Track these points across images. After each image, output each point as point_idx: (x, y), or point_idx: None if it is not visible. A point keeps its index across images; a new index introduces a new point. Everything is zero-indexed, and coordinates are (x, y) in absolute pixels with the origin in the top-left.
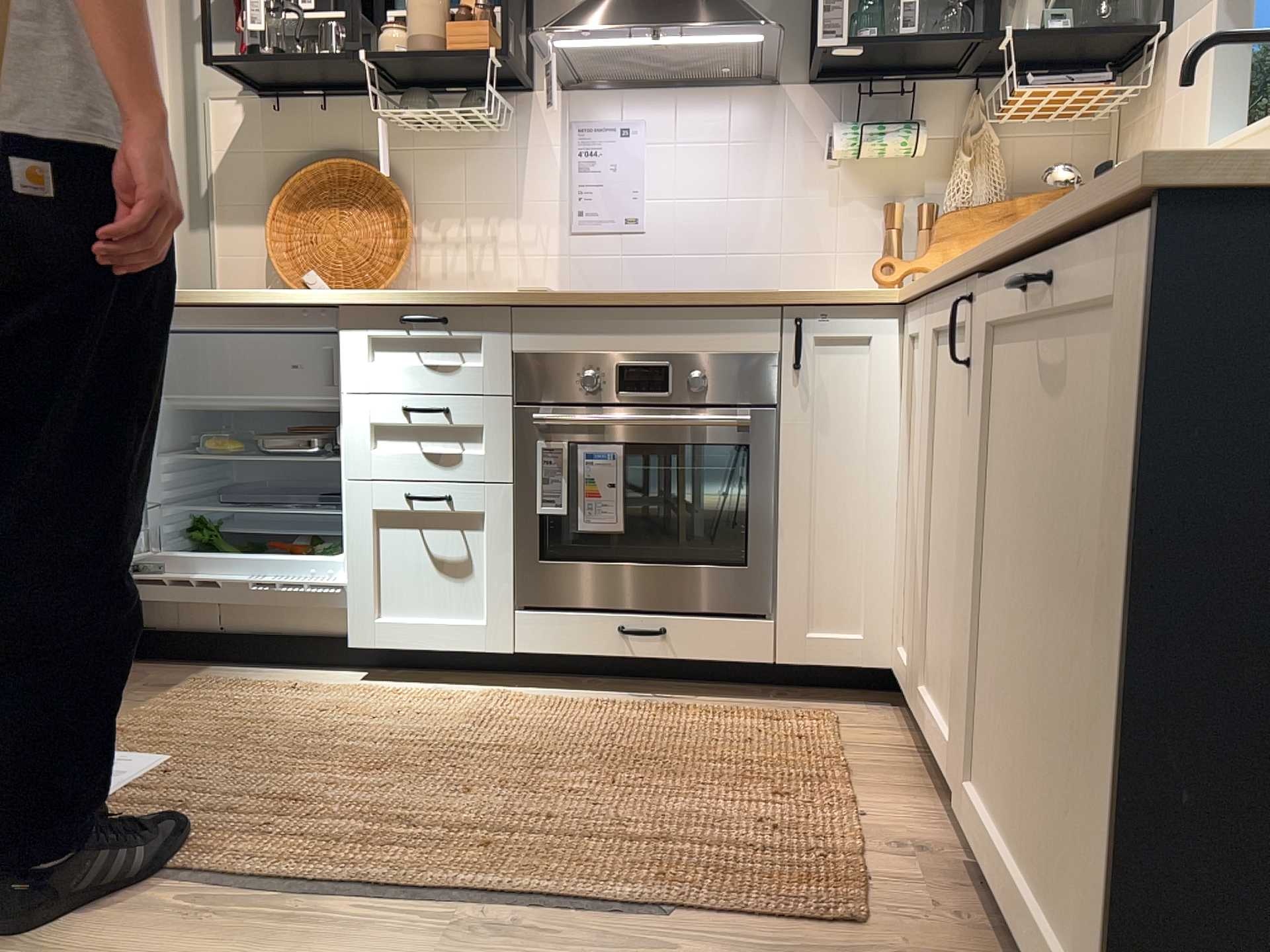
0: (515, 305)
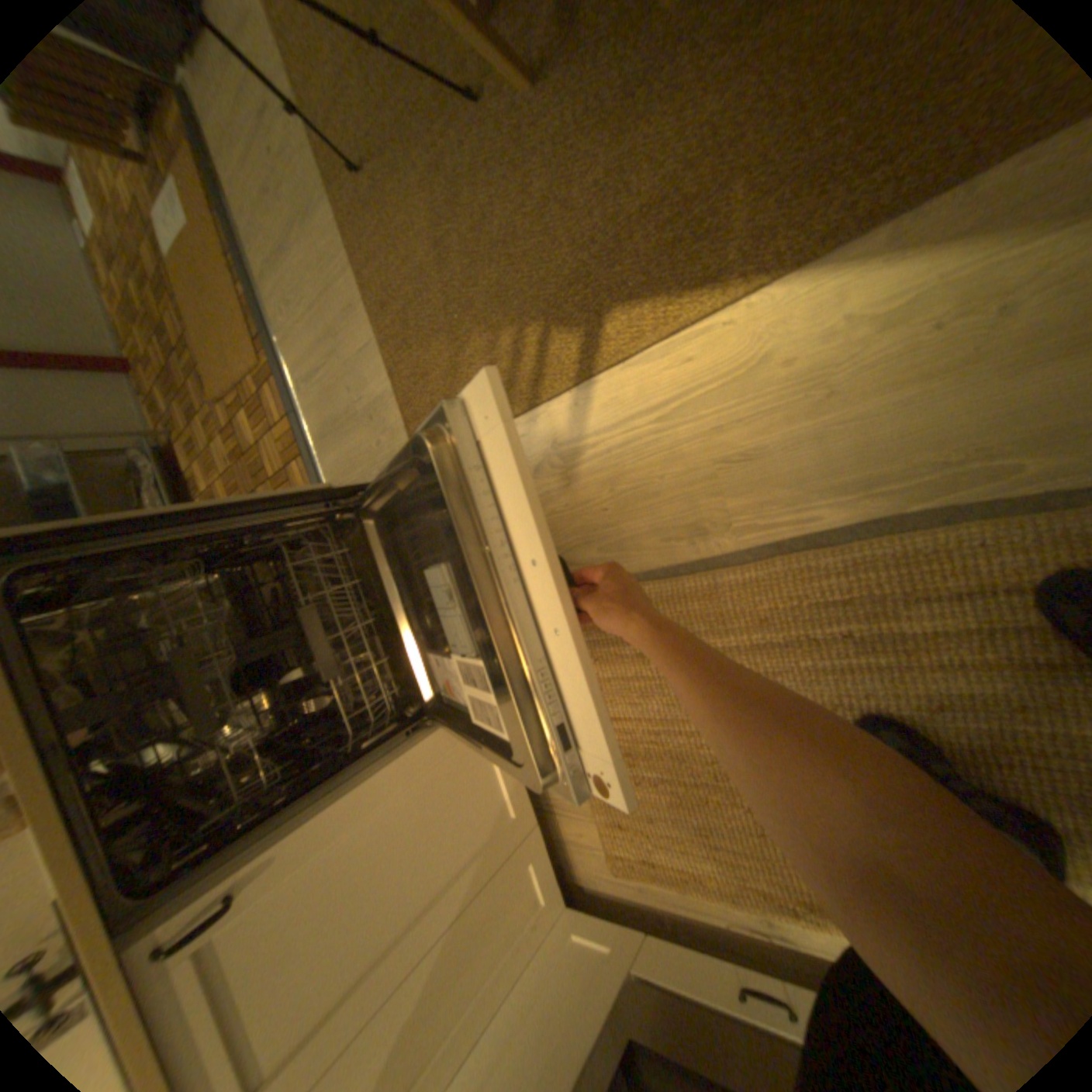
0: None
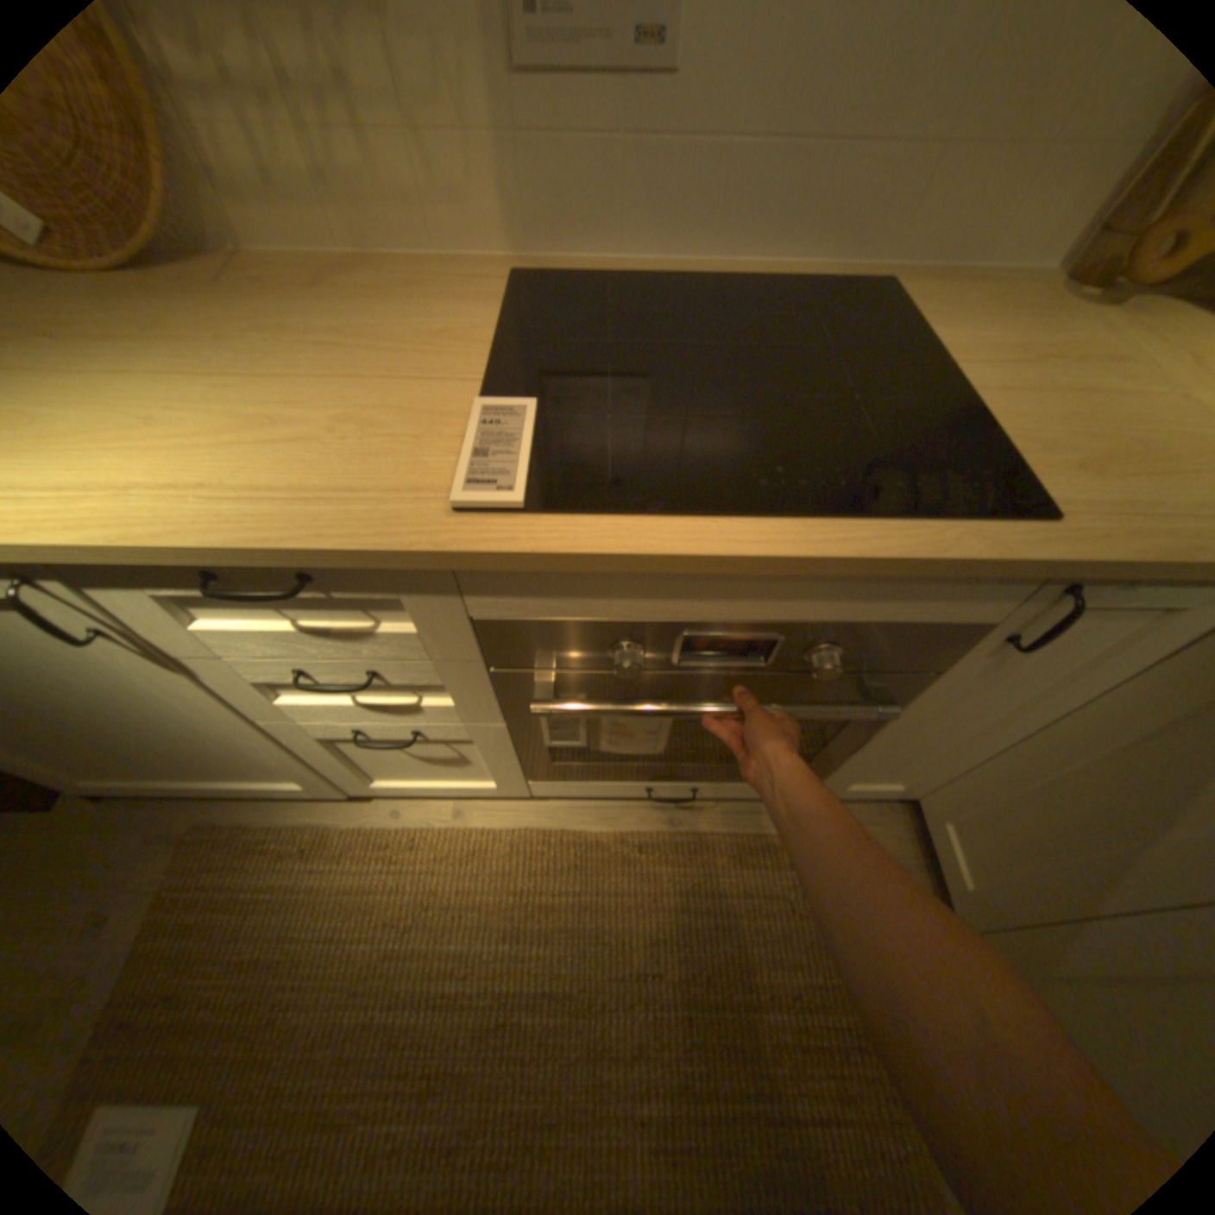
0: (460, 563)
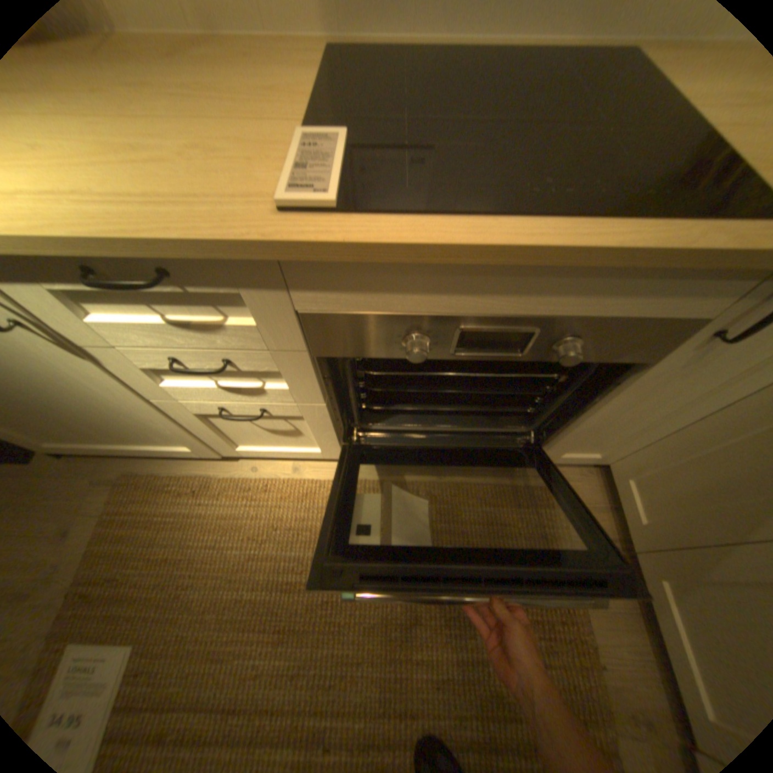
0: (285, 254)
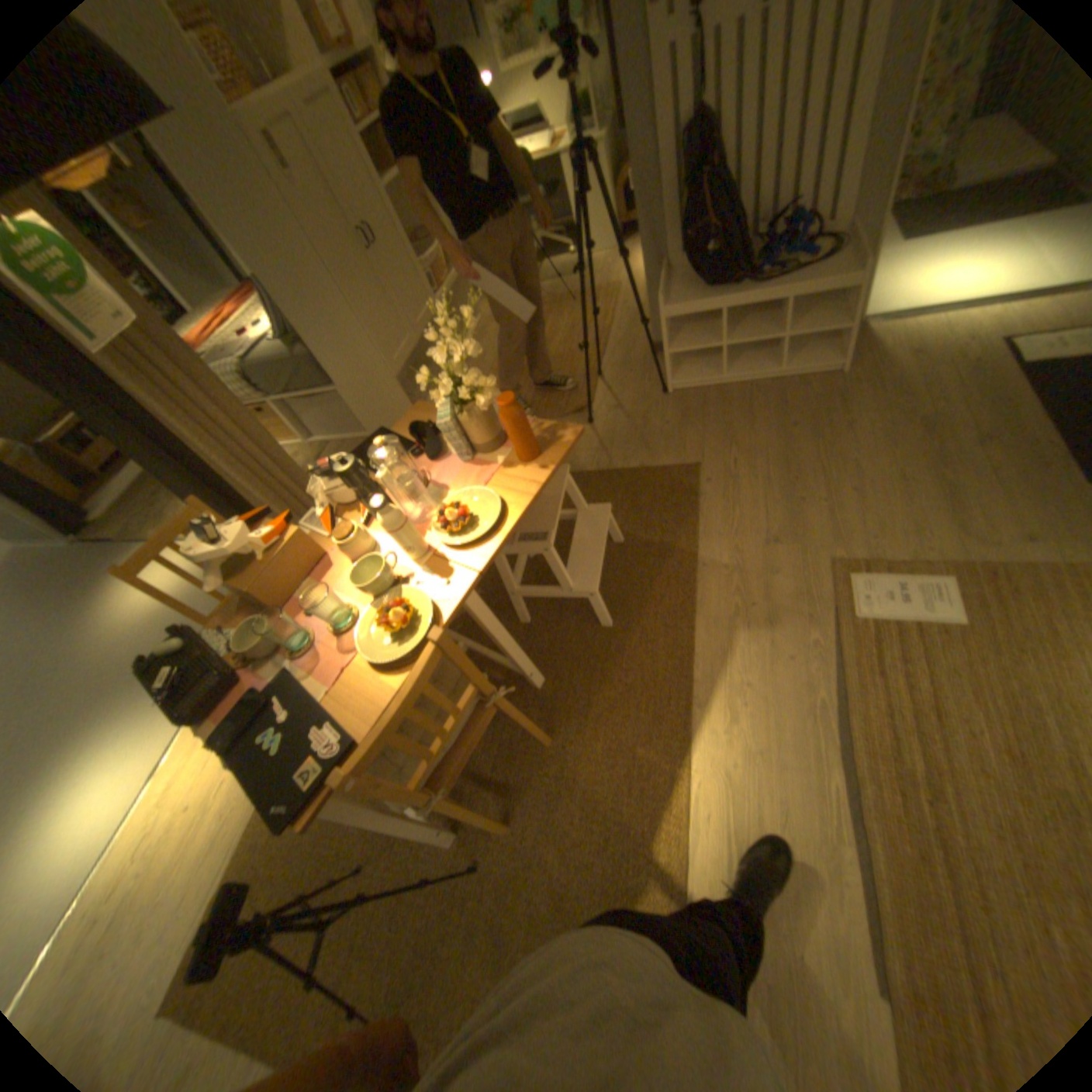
0: None
